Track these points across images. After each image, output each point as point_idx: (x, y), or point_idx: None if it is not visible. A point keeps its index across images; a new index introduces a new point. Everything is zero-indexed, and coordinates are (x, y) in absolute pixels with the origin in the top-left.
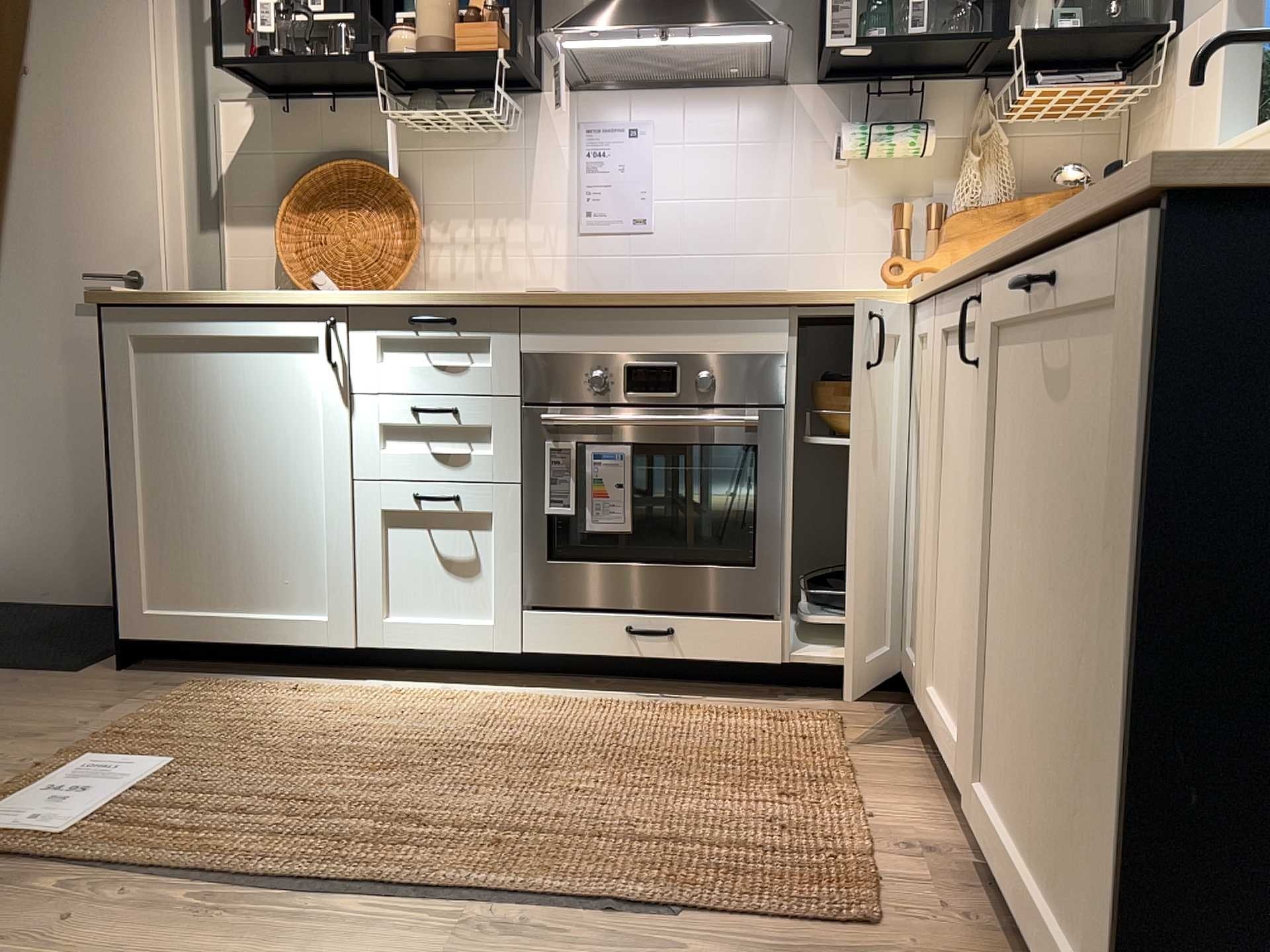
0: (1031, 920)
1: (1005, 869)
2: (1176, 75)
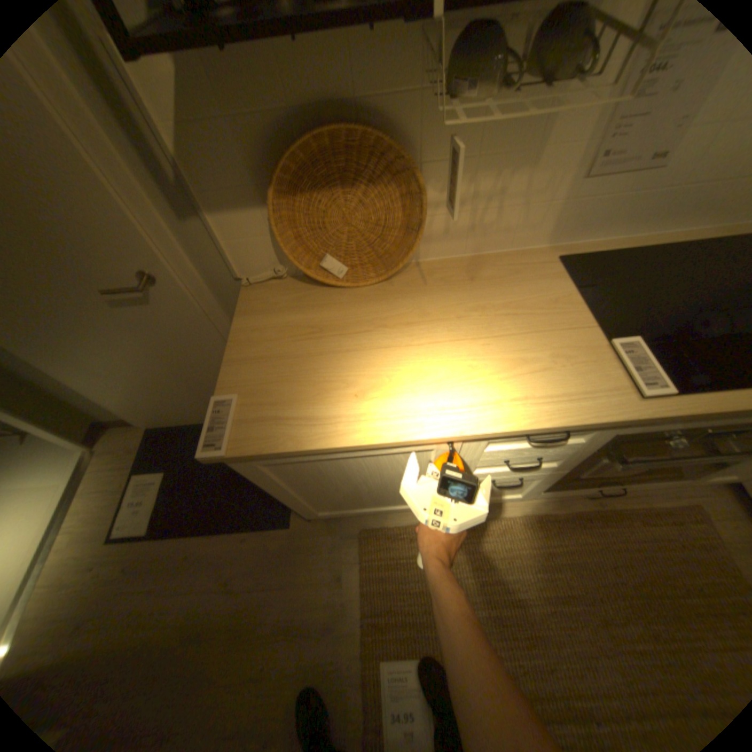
0: None
1: None
2: None
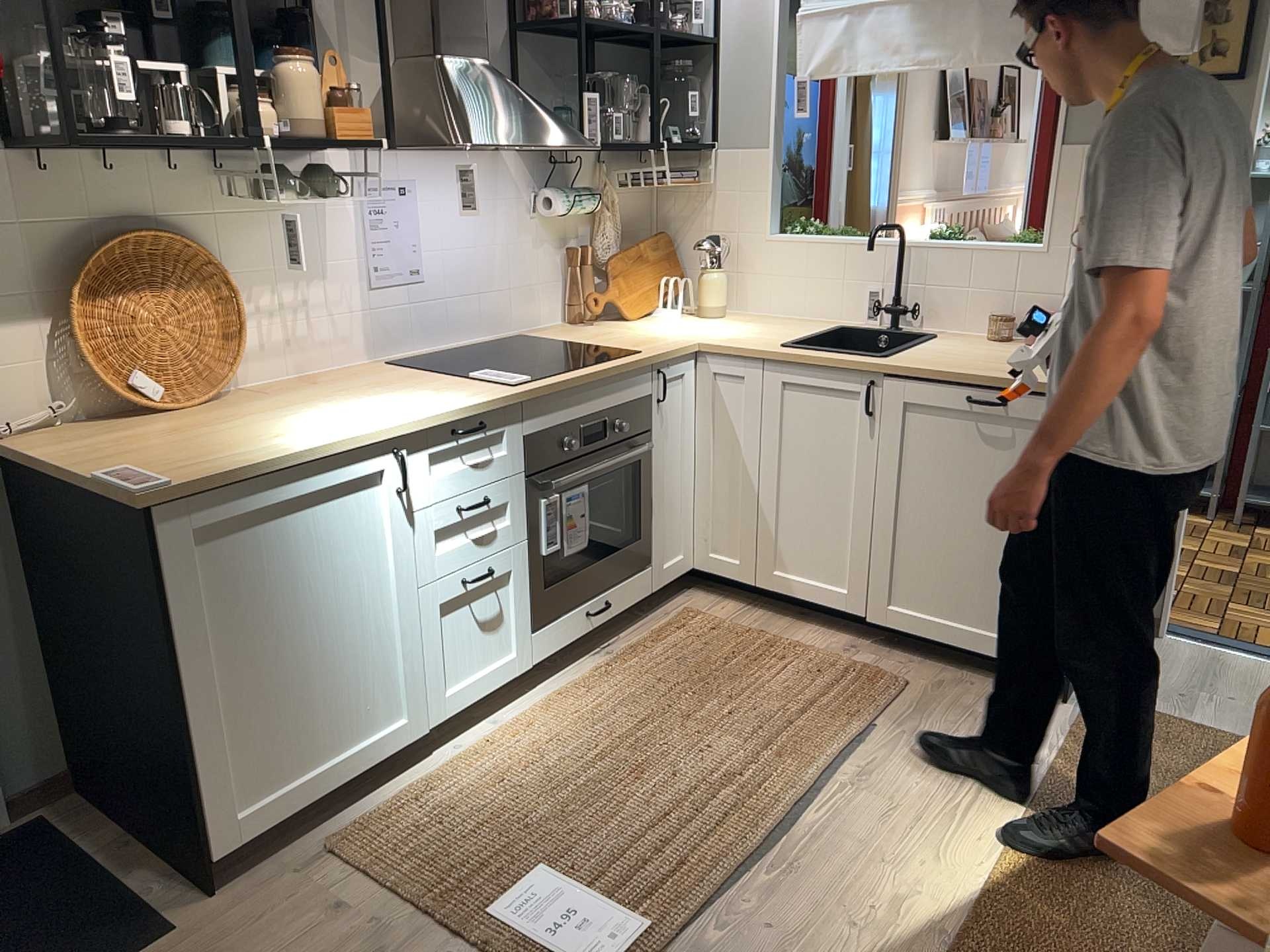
0: (964, 644)
1: (926, 633)
2: (721, 174)
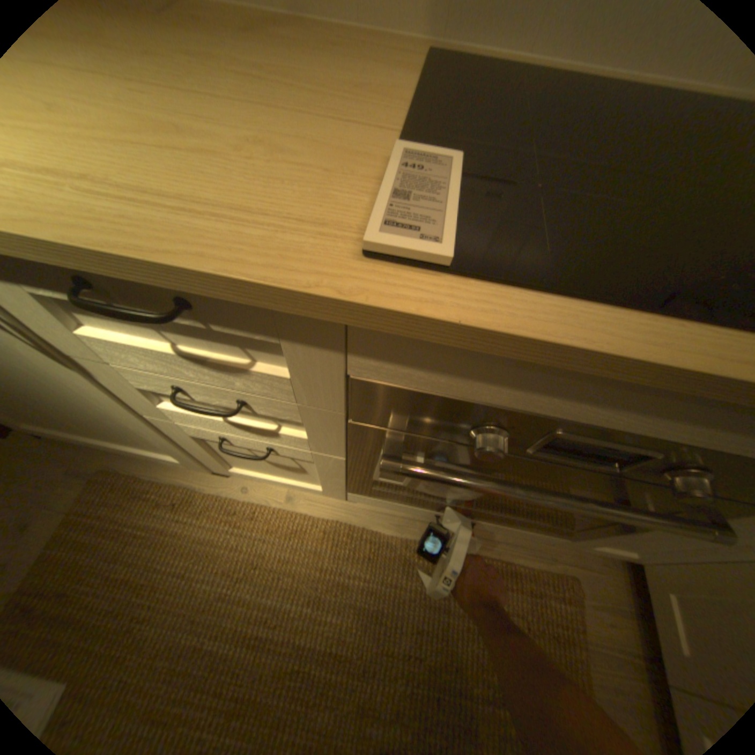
0: None
1: None
2: None
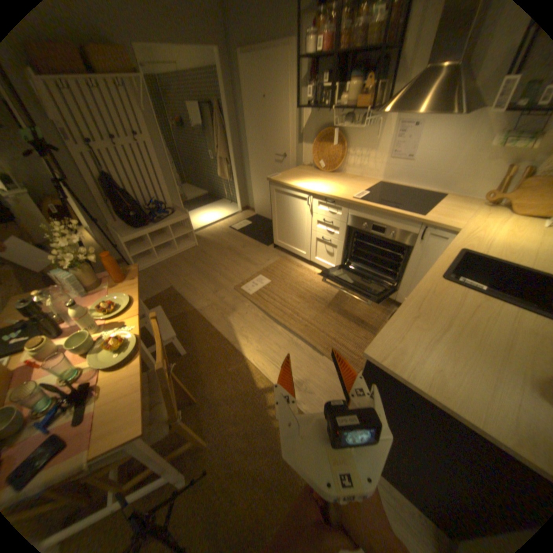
0: None
1: None
2: None
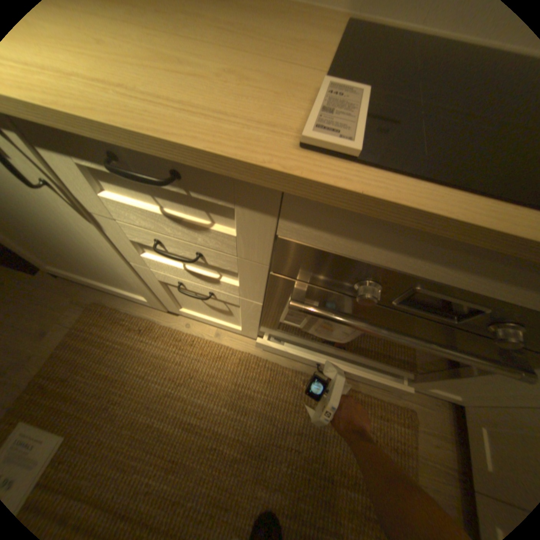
0: None
1: None
2: None
